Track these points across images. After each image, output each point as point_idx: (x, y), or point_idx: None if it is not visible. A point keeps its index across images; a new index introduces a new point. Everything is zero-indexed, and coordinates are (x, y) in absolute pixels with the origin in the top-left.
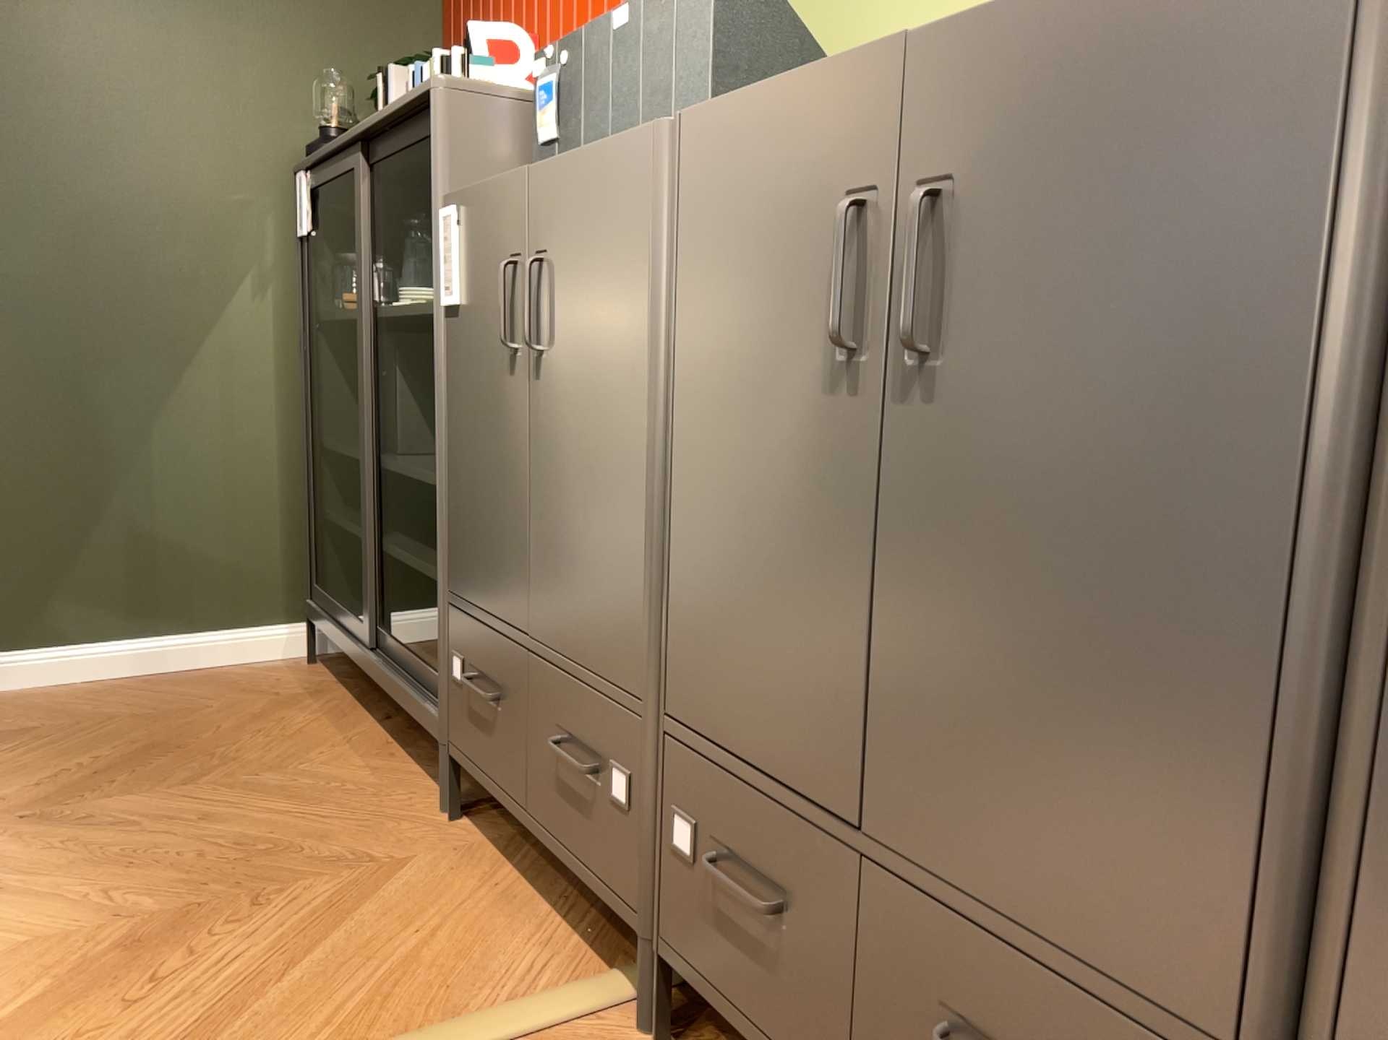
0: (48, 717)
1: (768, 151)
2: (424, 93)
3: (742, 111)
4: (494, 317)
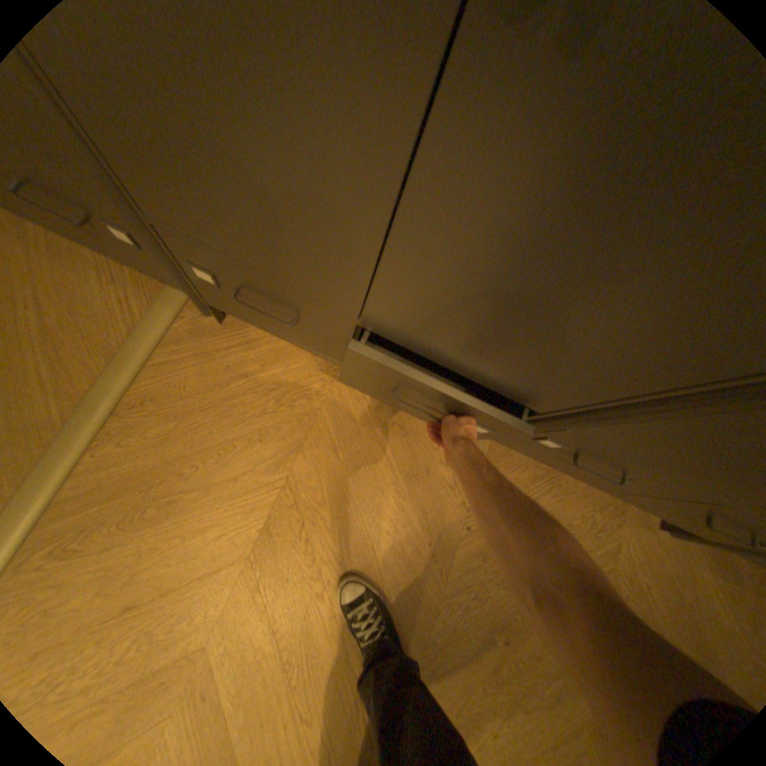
0: None
1: None
2: None
3: None
4: None
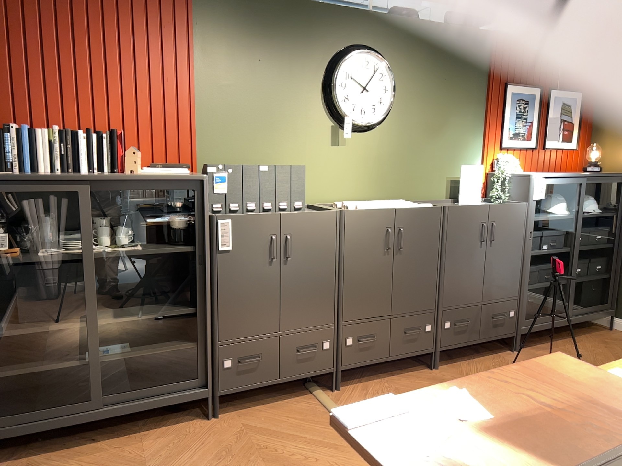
0: None
1: (370, 220)
2: (195, 178)
3: (363, 212)
4: (257, 251)
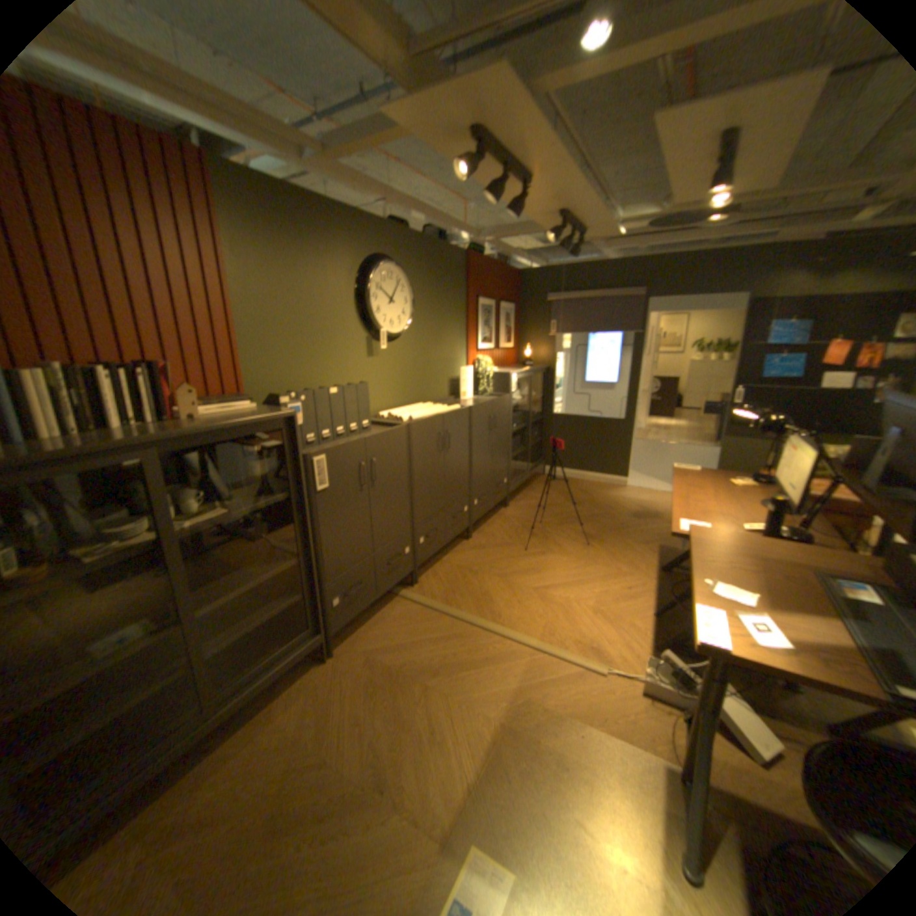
0: None
1: (428, 429)
2: (286, 416)
3: (423, 424)
4: (350, 482)
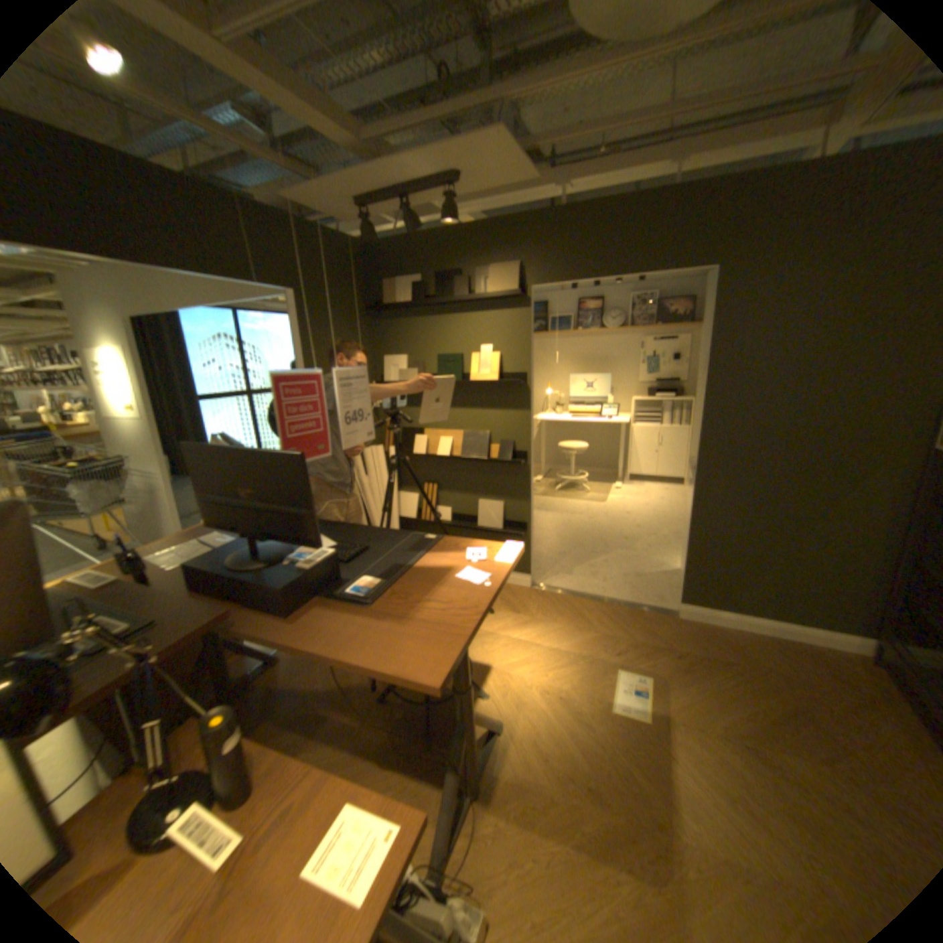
0: (738, 657)
1: None
2: None
3: None
4: None
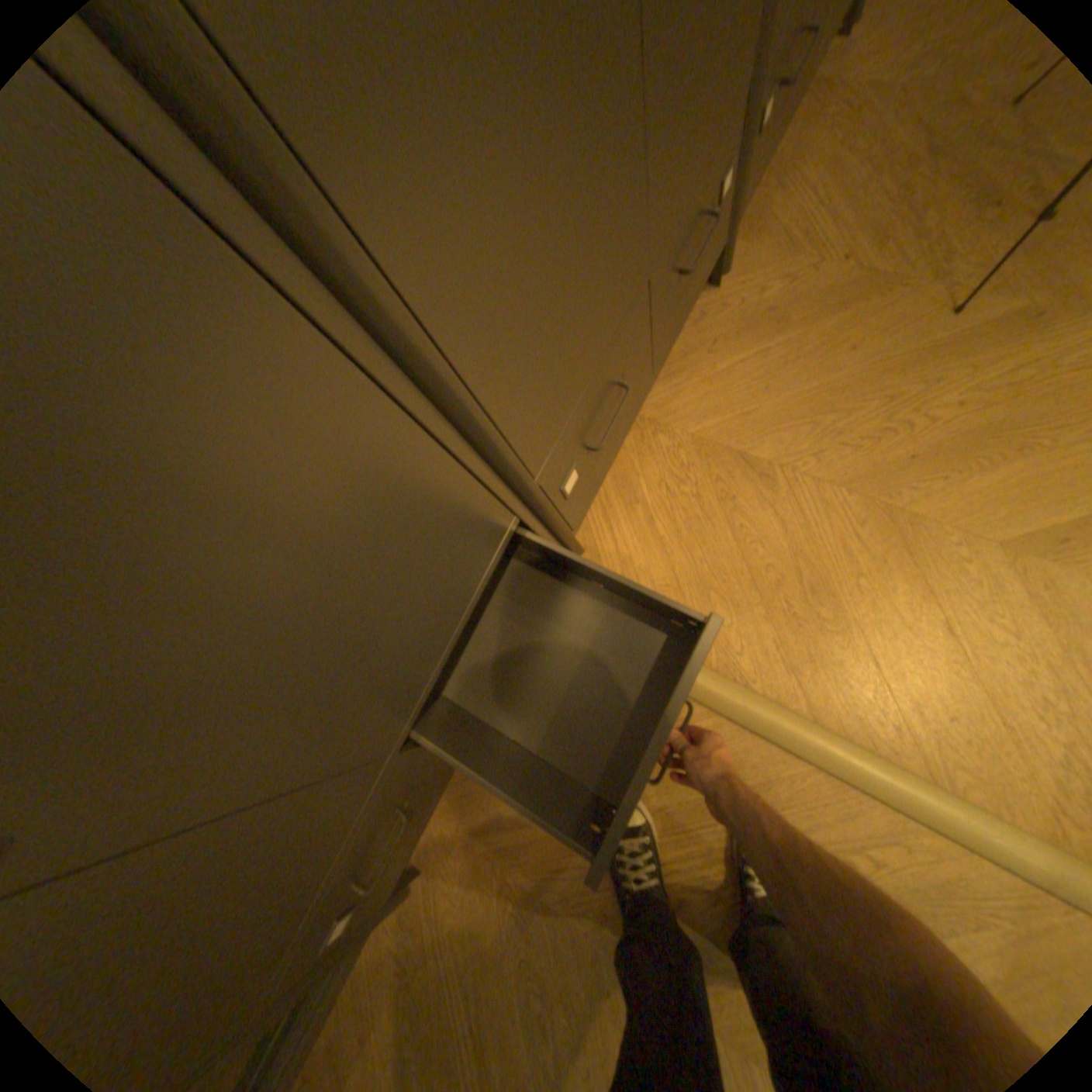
0: None
1: None
2: None
3: None
4: None
